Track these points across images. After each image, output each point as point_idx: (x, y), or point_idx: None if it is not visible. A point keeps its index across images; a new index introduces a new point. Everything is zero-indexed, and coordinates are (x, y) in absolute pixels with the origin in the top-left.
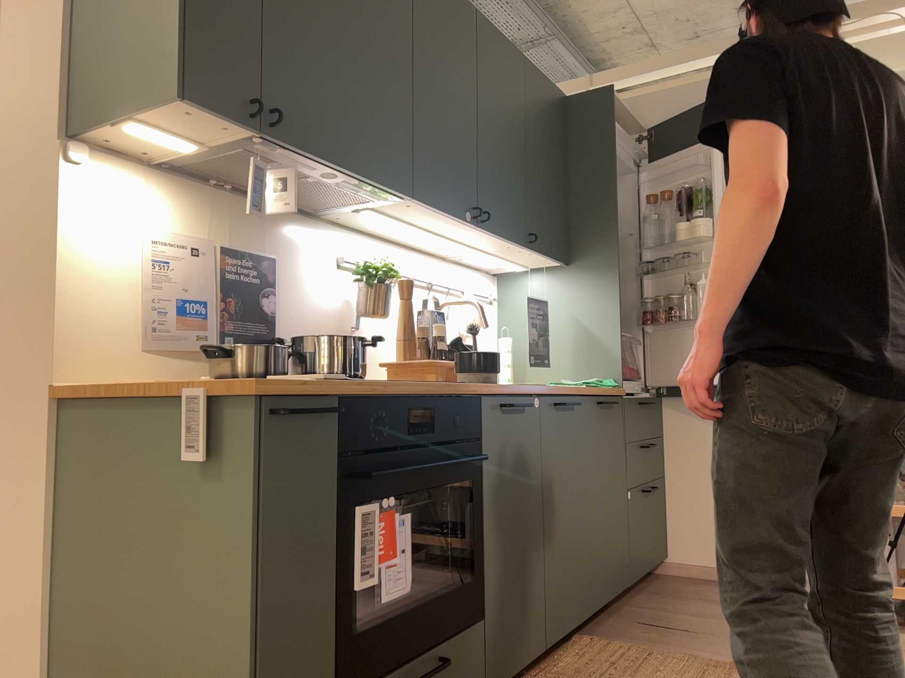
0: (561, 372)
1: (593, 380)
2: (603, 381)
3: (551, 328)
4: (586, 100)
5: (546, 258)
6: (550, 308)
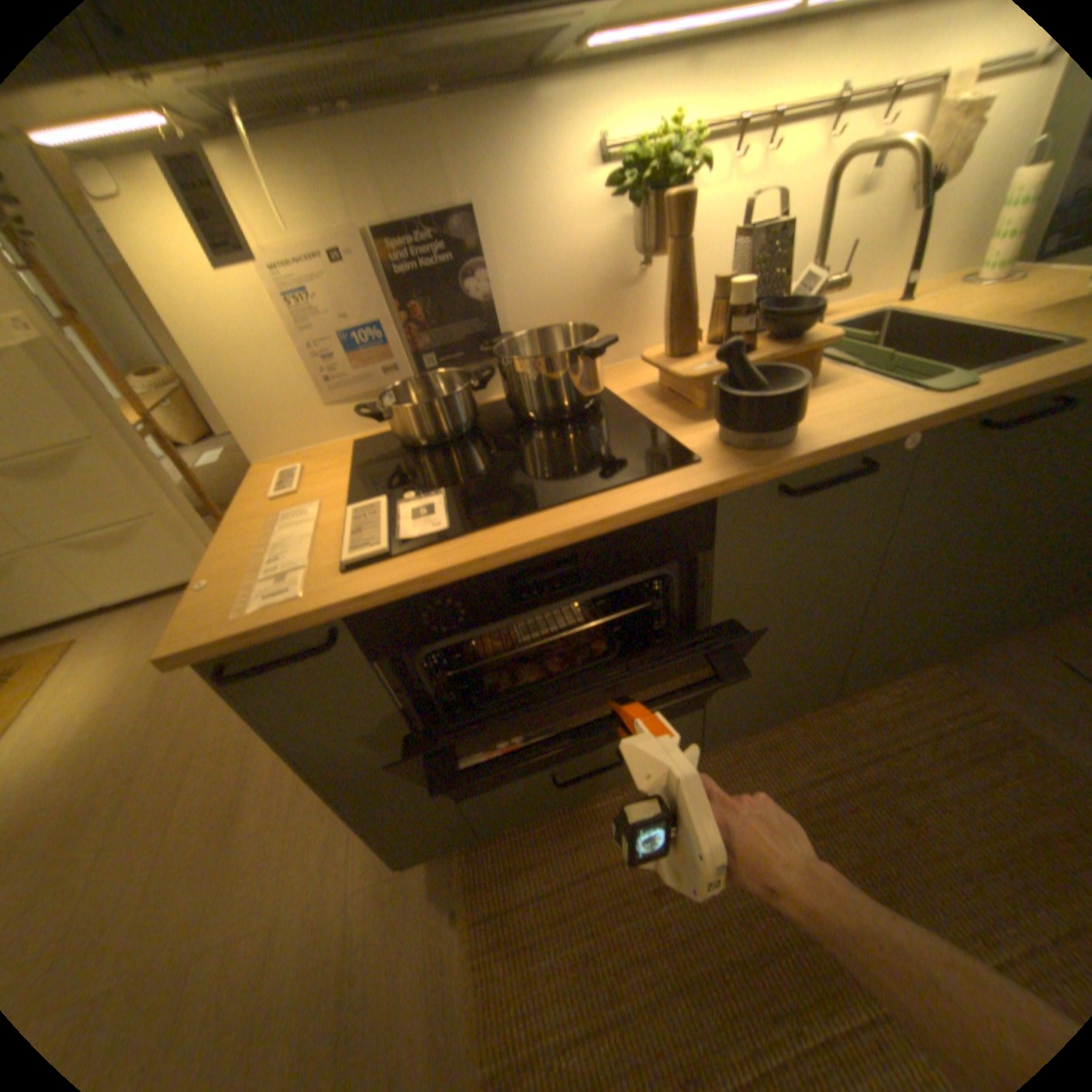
0: None
1: None
2: None
3: None
4: None
5: None
6: None
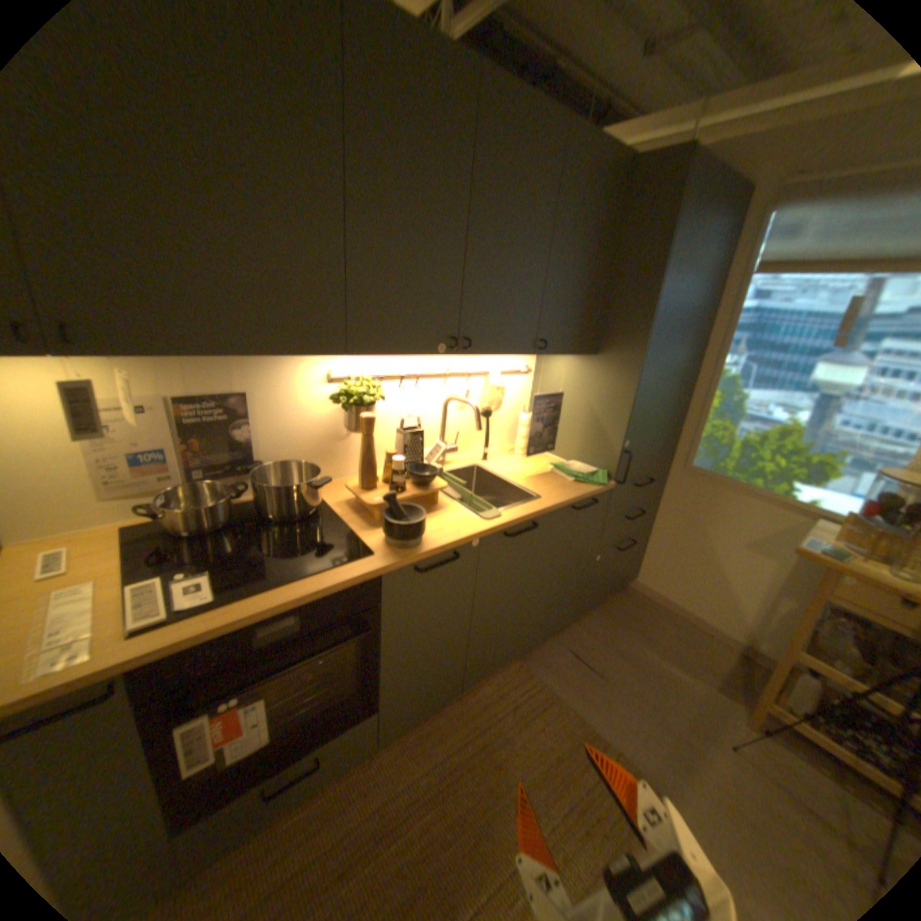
0: (568, 448)
1: (585, 472)
2: (595, 472)
3: (568, 409)
4: (659, 160)
5: (565, 355)
6: (571, 390)
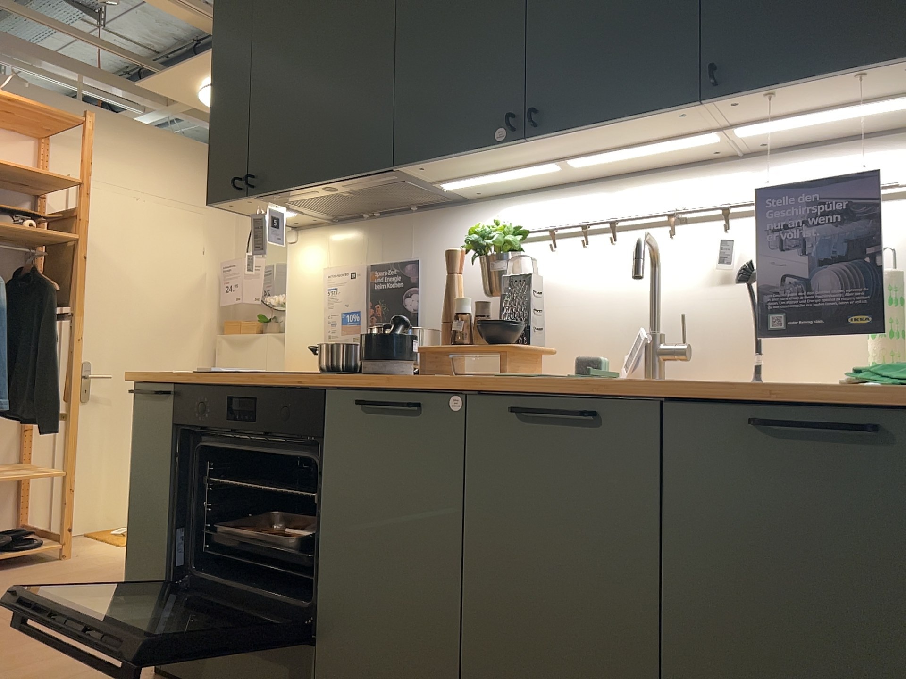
0: None
1: None
2: None
3: None
4: None
5: (842, 79)
6: None
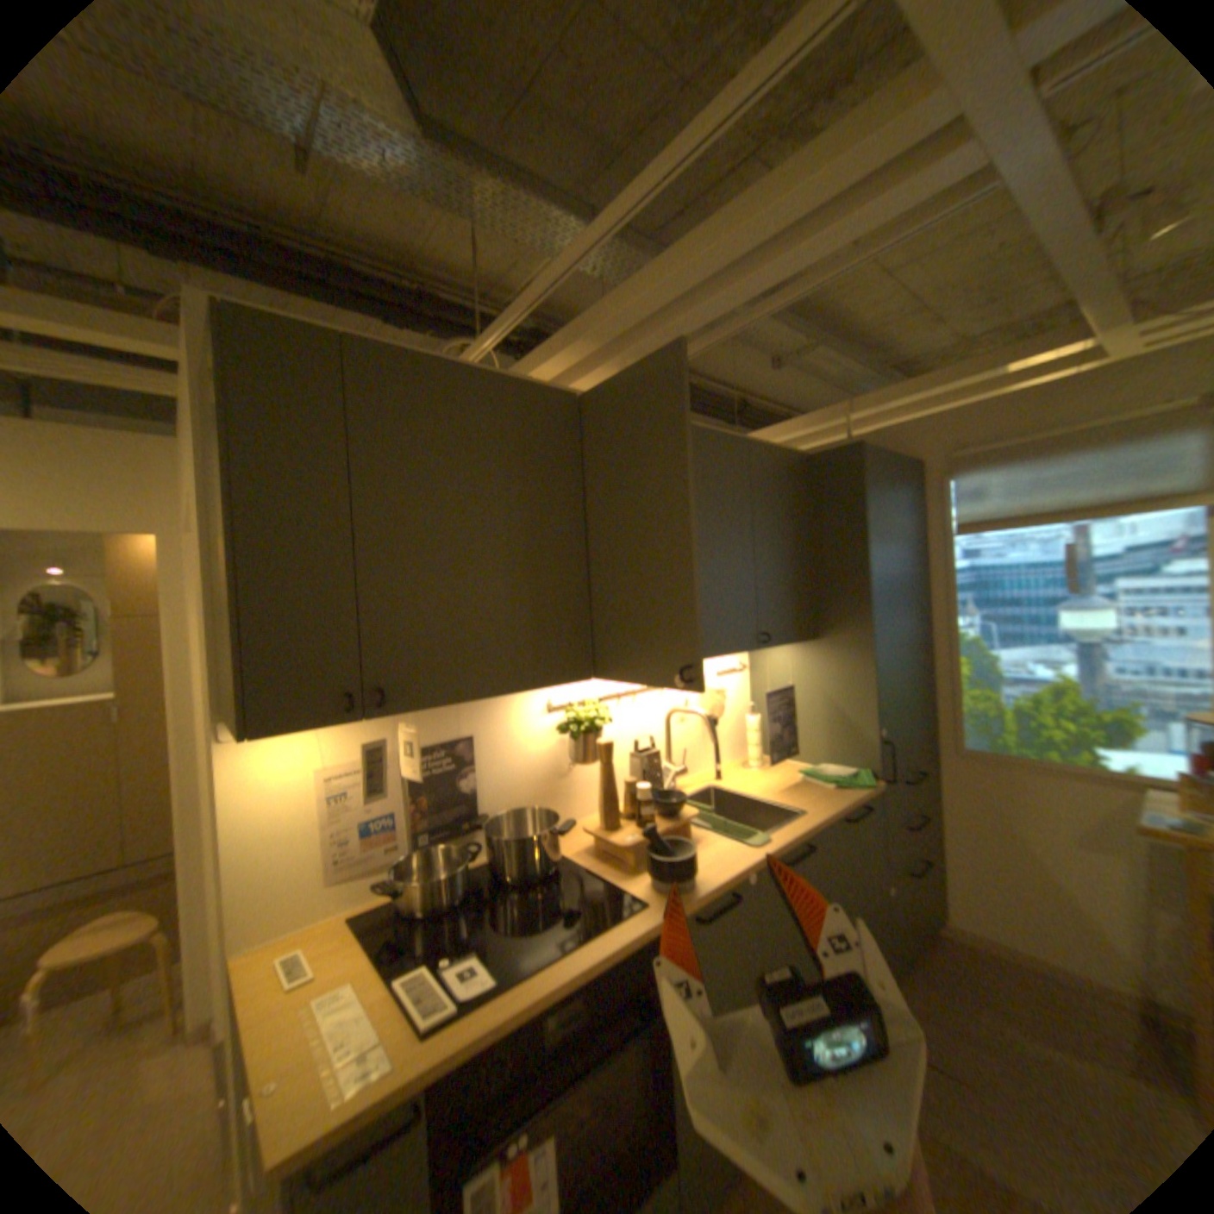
0: (813, 749)
1: (845, 775)
2: (857, 773)
3: (800, 703)
4: (831, 457)
5: (786, 644)
6: (799, 681)
